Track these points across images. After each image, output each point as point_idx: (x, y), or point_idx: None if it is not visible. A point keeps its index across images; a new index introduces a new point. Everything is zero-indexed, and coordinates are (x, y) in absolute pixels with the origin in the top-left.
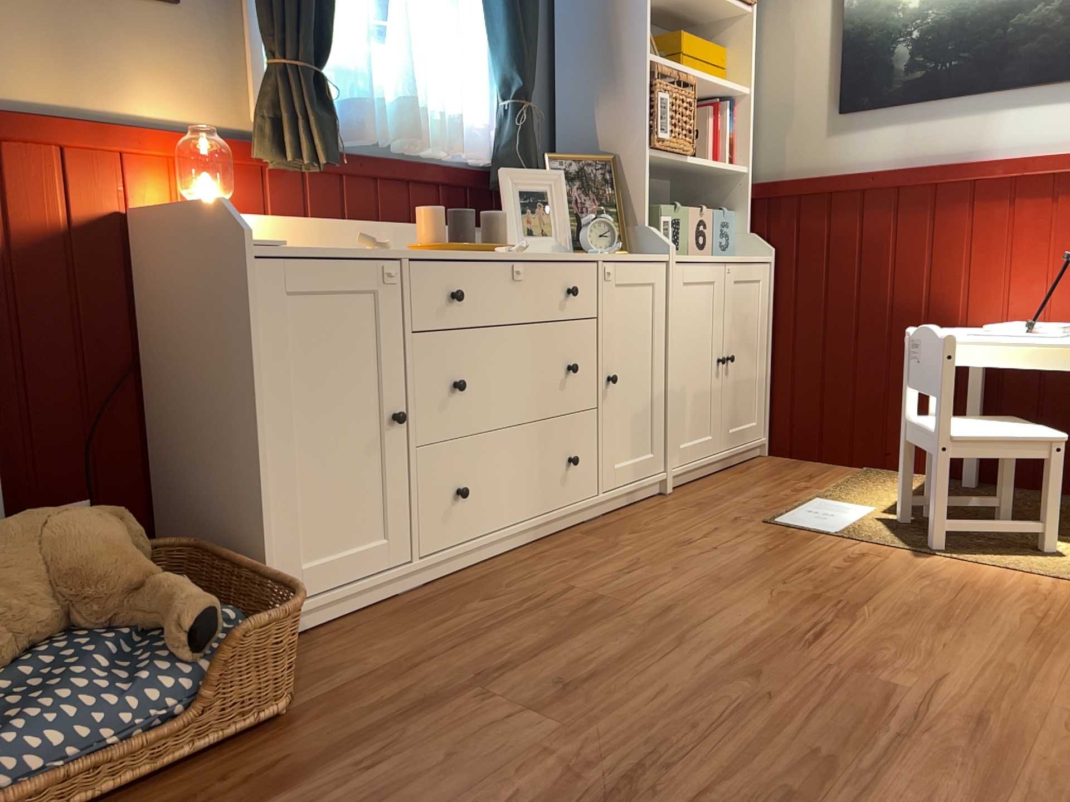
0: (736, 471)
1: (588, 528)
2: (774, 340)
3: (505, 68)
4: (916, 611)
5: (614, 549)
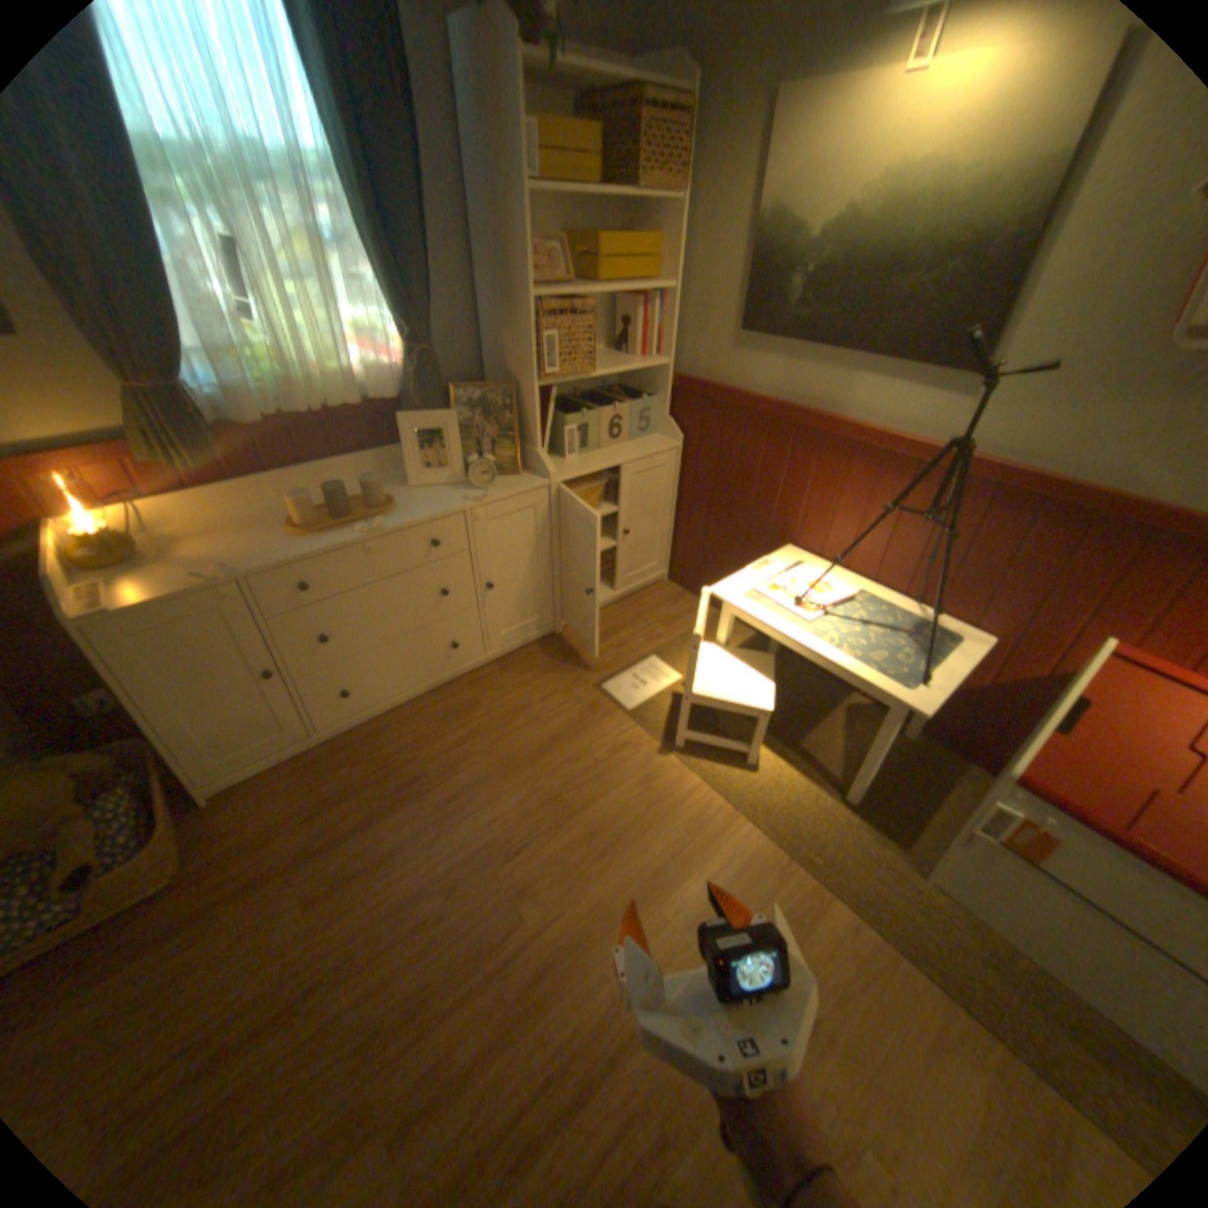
0: (628, 604)
1: (474, 677)
2: (677, 507)
3: (393, 315)
4: (604, 828)
5: (472, 710)
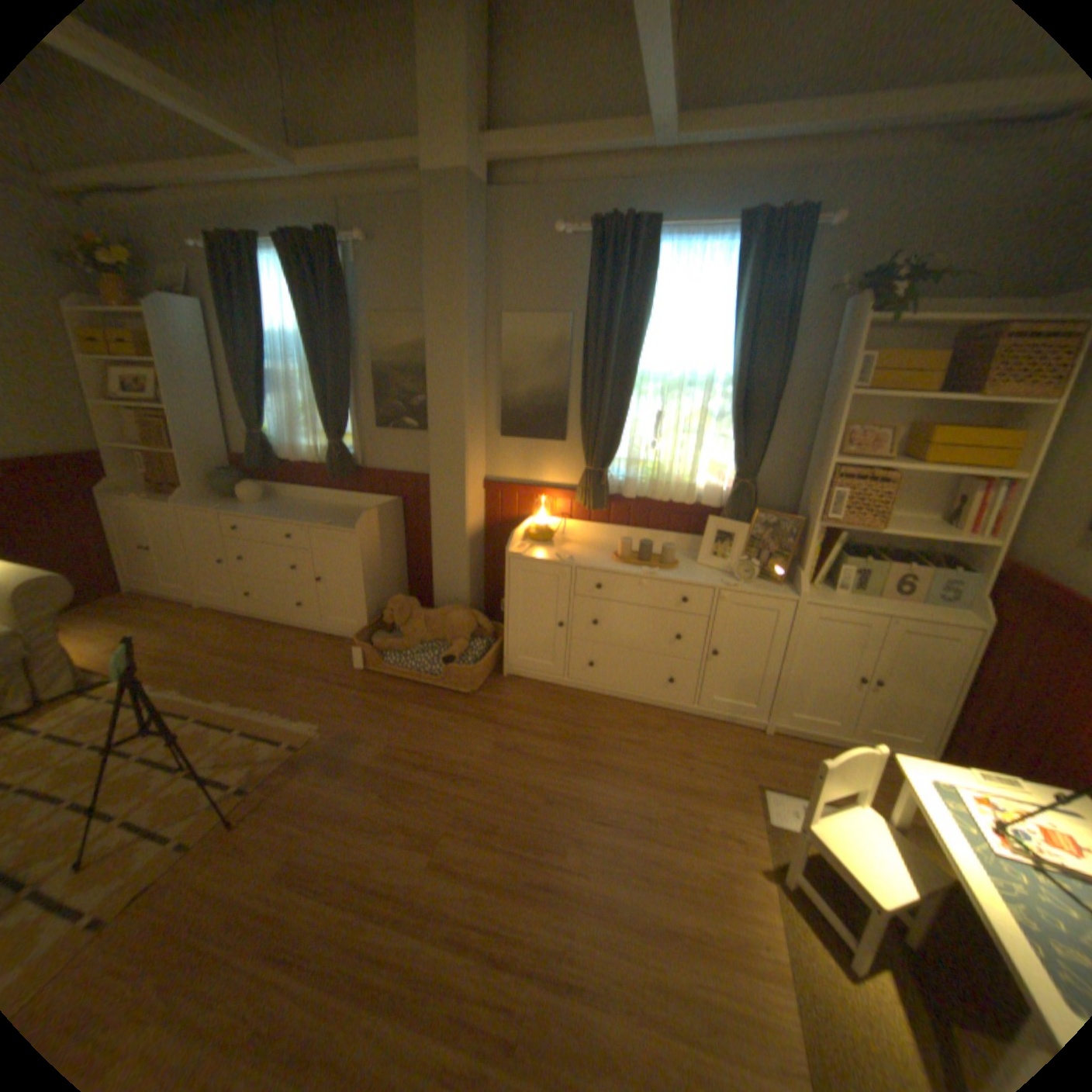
0: None
1: (677, 718)
2: (972, 695)
3: (733, 459)
4: (666, 871)
5: (656, 733)
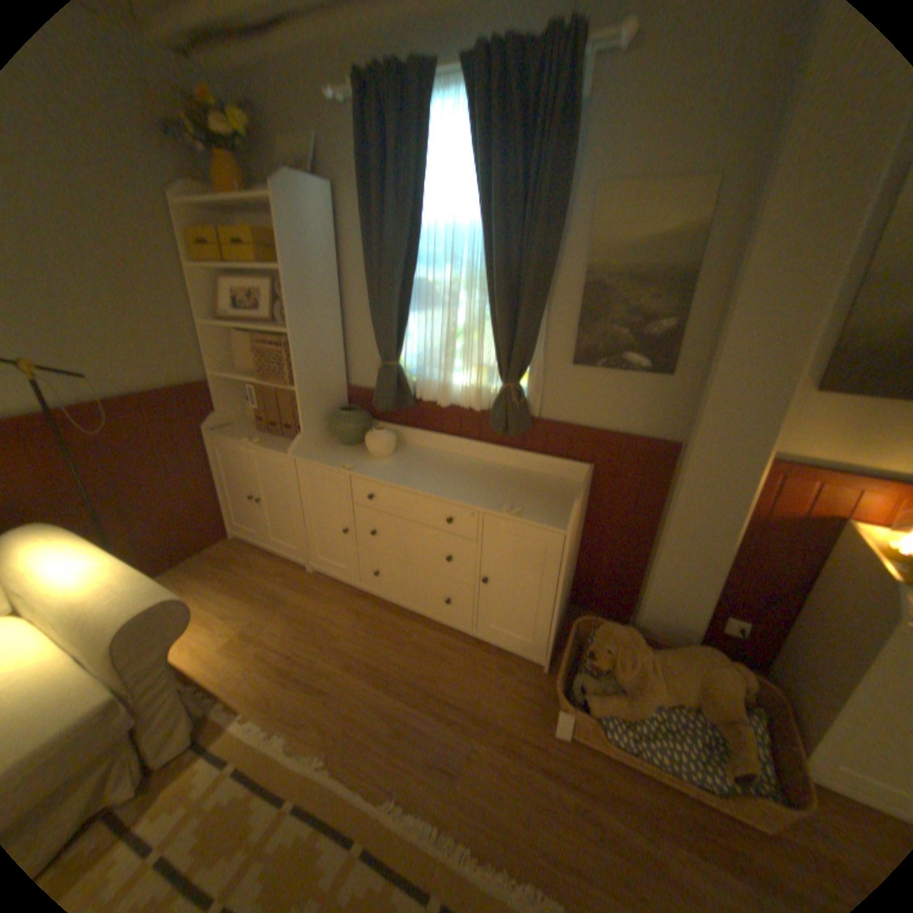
0: None
1: None
2: None
3: None
4: None
5: None
